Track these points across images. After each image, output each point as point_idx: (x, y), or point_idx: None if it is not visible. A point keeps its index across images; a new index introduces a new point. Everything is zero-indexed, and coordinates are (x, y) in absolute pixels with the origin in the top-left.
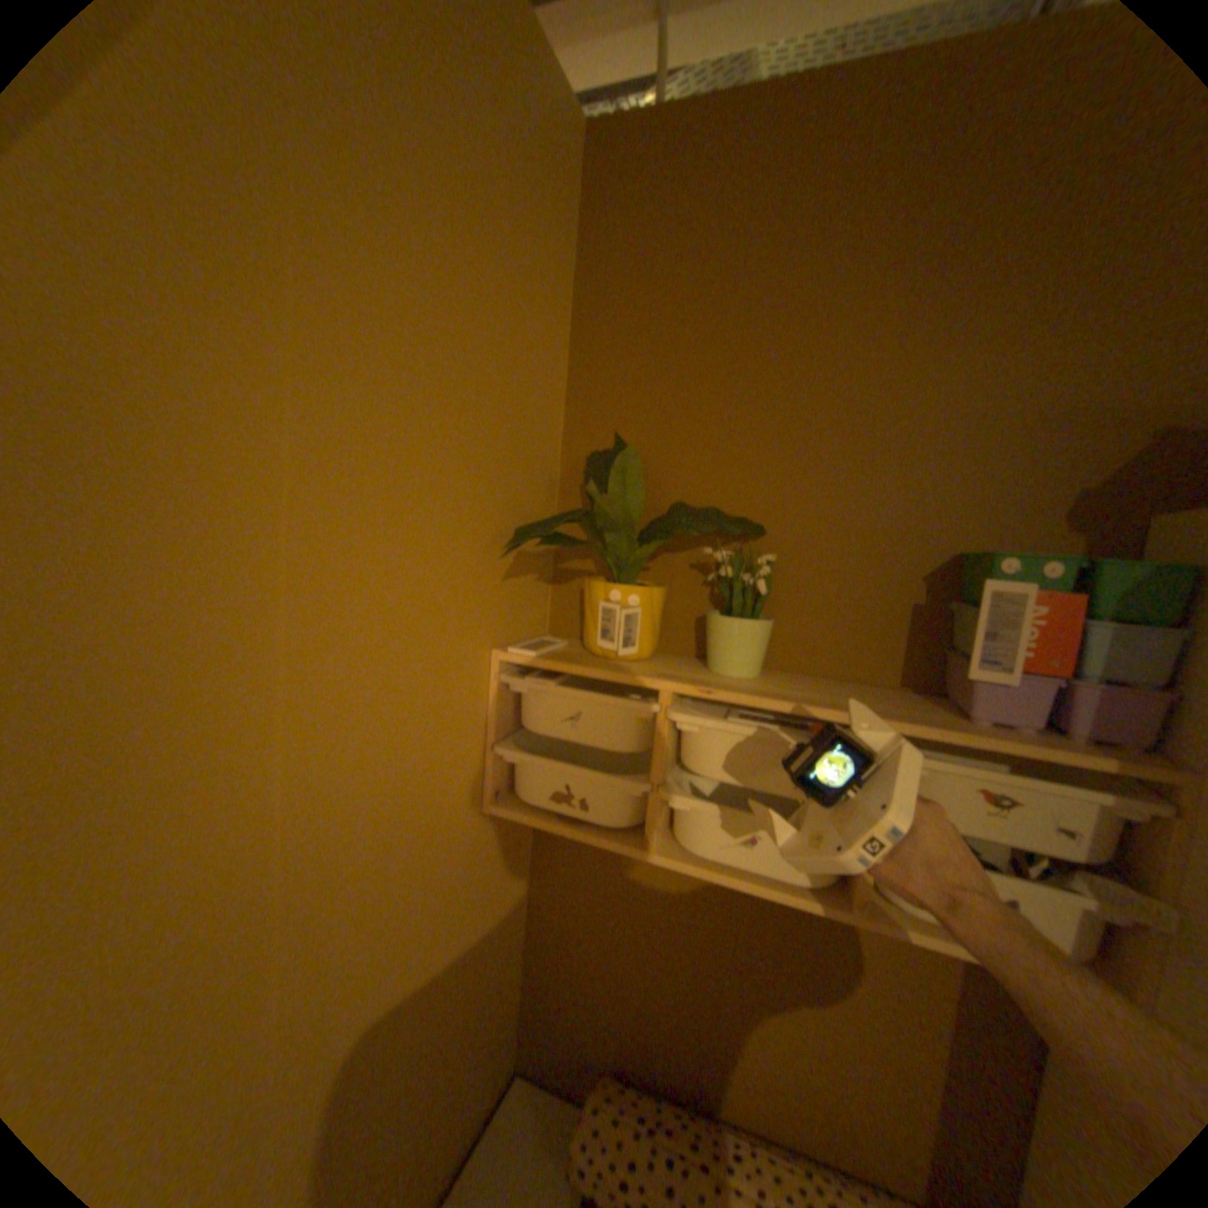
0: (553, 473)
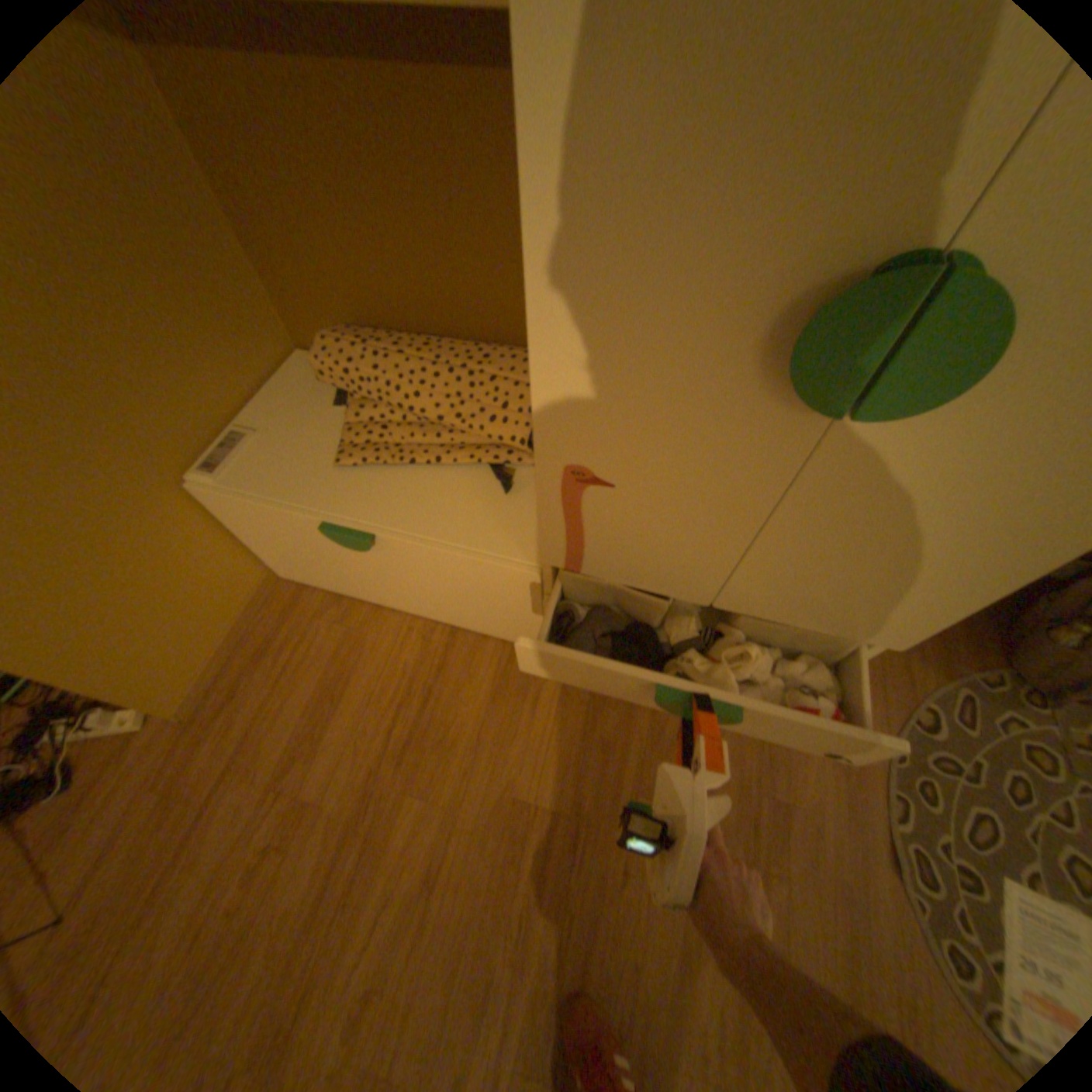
0: None
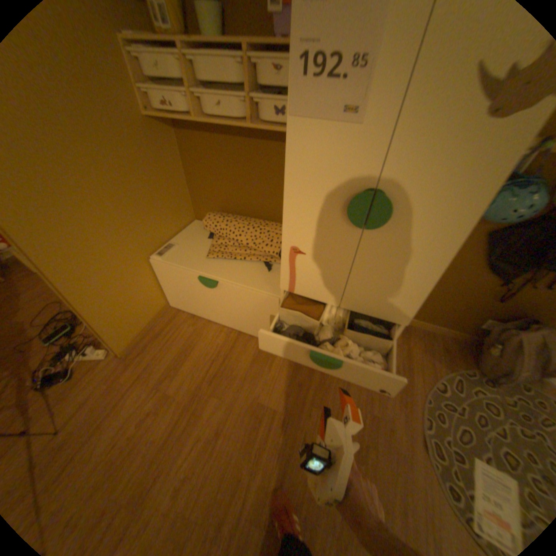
0: None
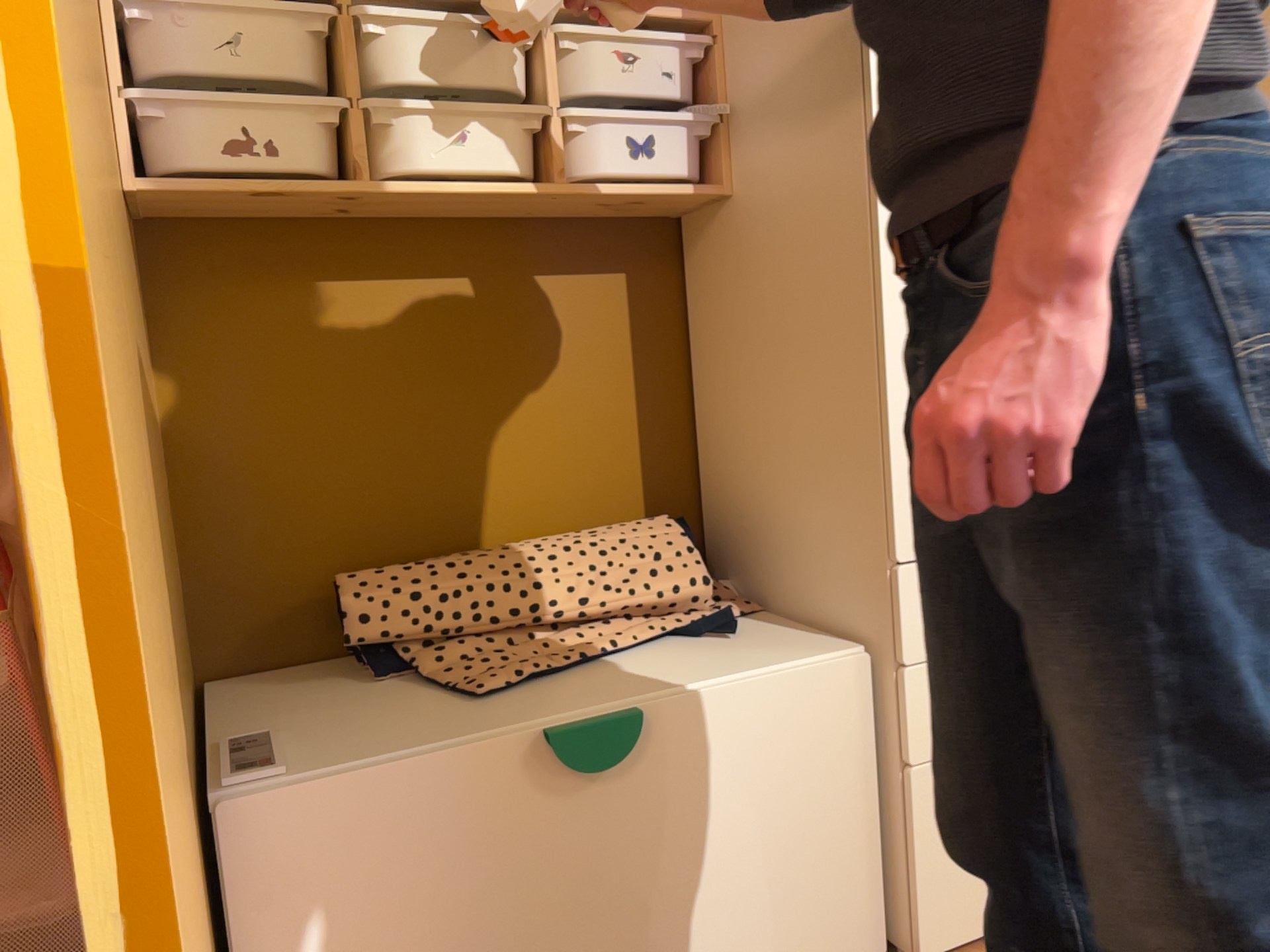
0: None
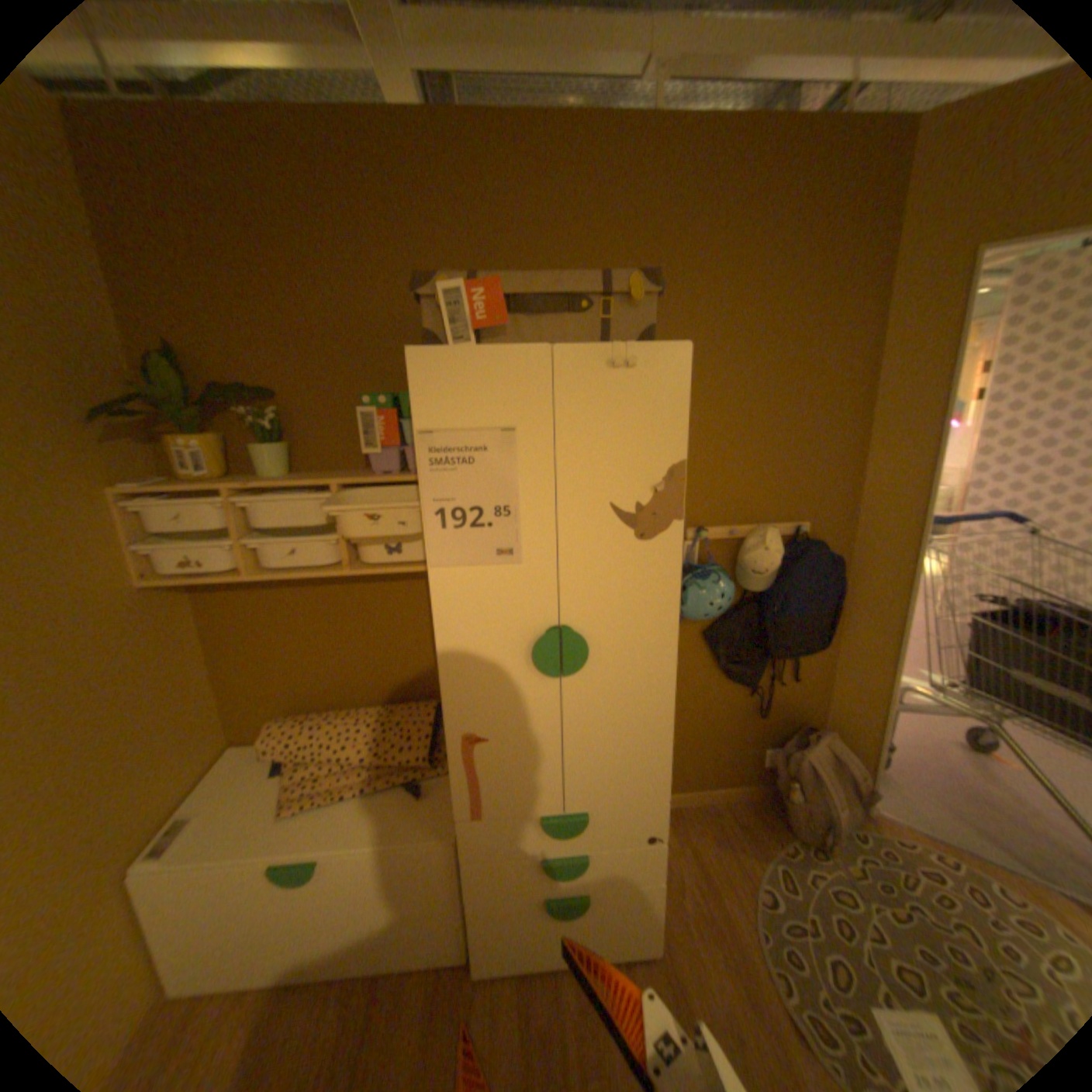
0: (119, 370)
